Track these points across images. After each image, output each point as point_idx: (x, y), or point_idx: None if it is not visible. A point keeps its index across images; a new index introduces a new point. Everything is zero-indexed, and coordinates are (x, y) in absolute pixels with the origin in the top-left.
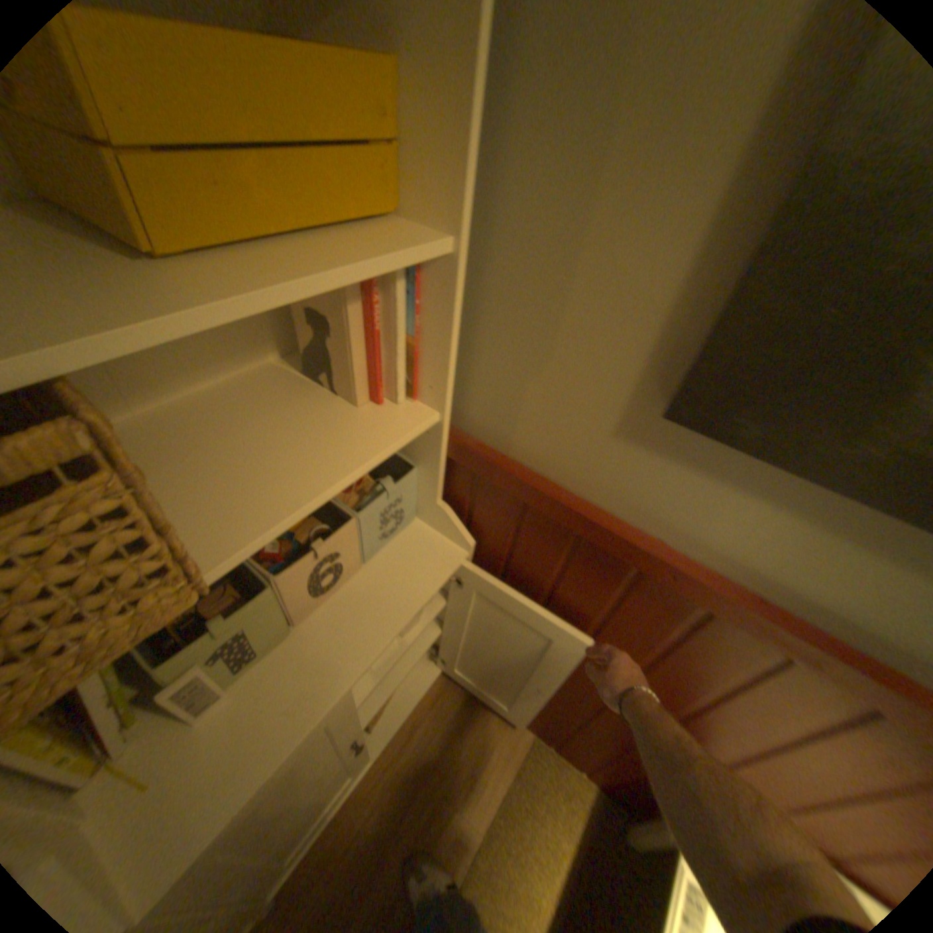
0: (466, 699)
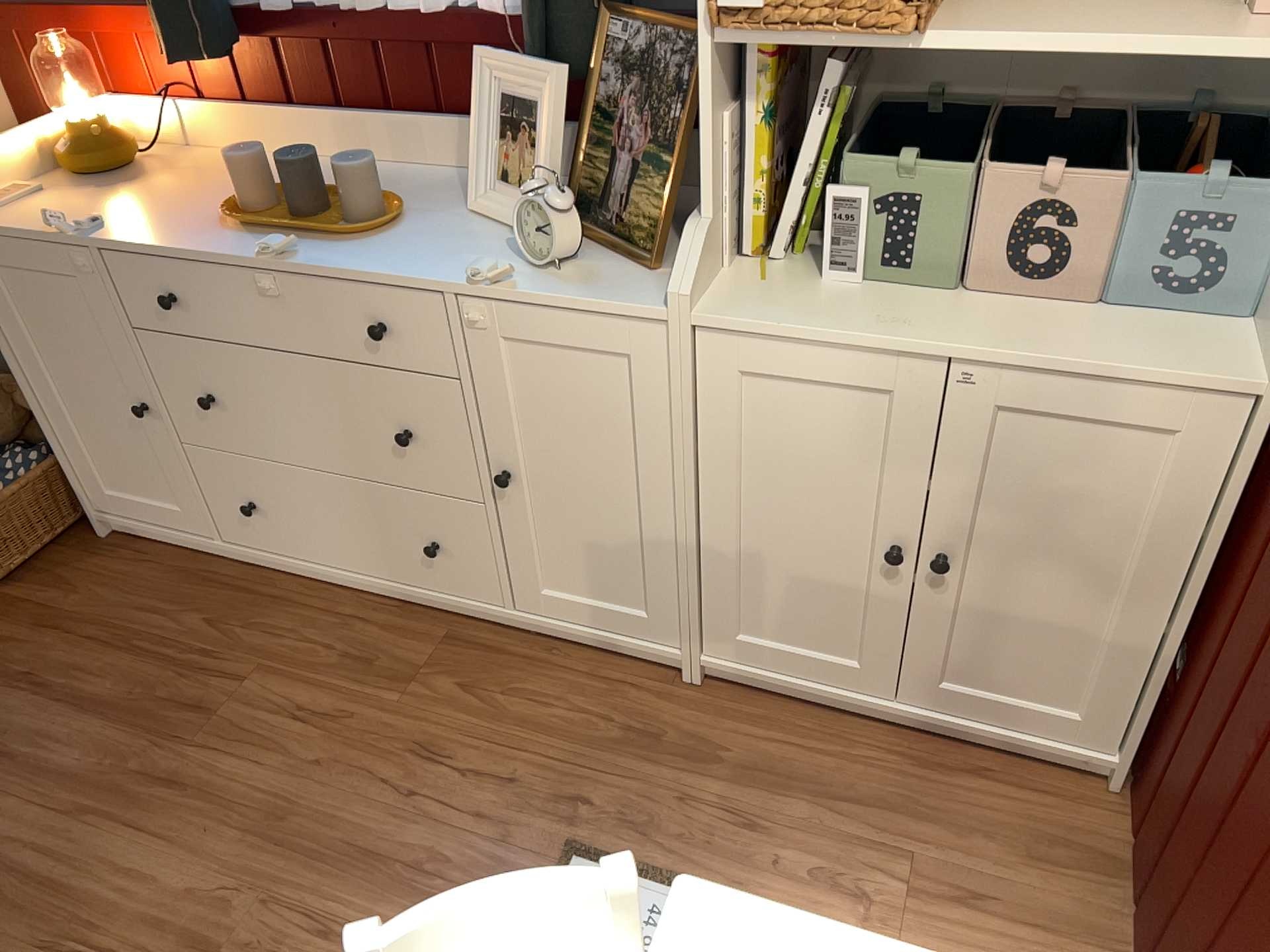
0: (1097, 848)
